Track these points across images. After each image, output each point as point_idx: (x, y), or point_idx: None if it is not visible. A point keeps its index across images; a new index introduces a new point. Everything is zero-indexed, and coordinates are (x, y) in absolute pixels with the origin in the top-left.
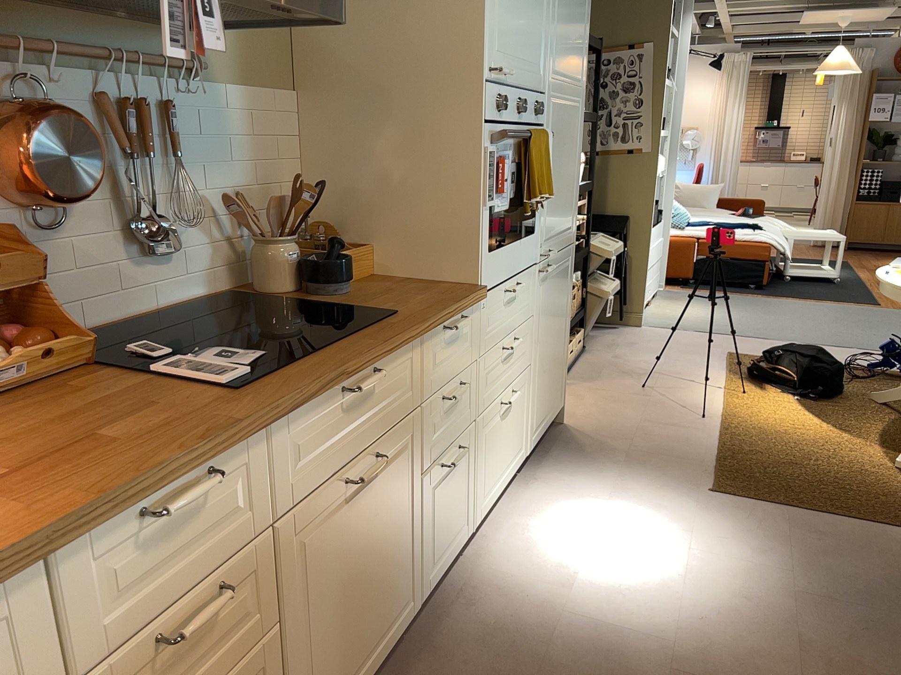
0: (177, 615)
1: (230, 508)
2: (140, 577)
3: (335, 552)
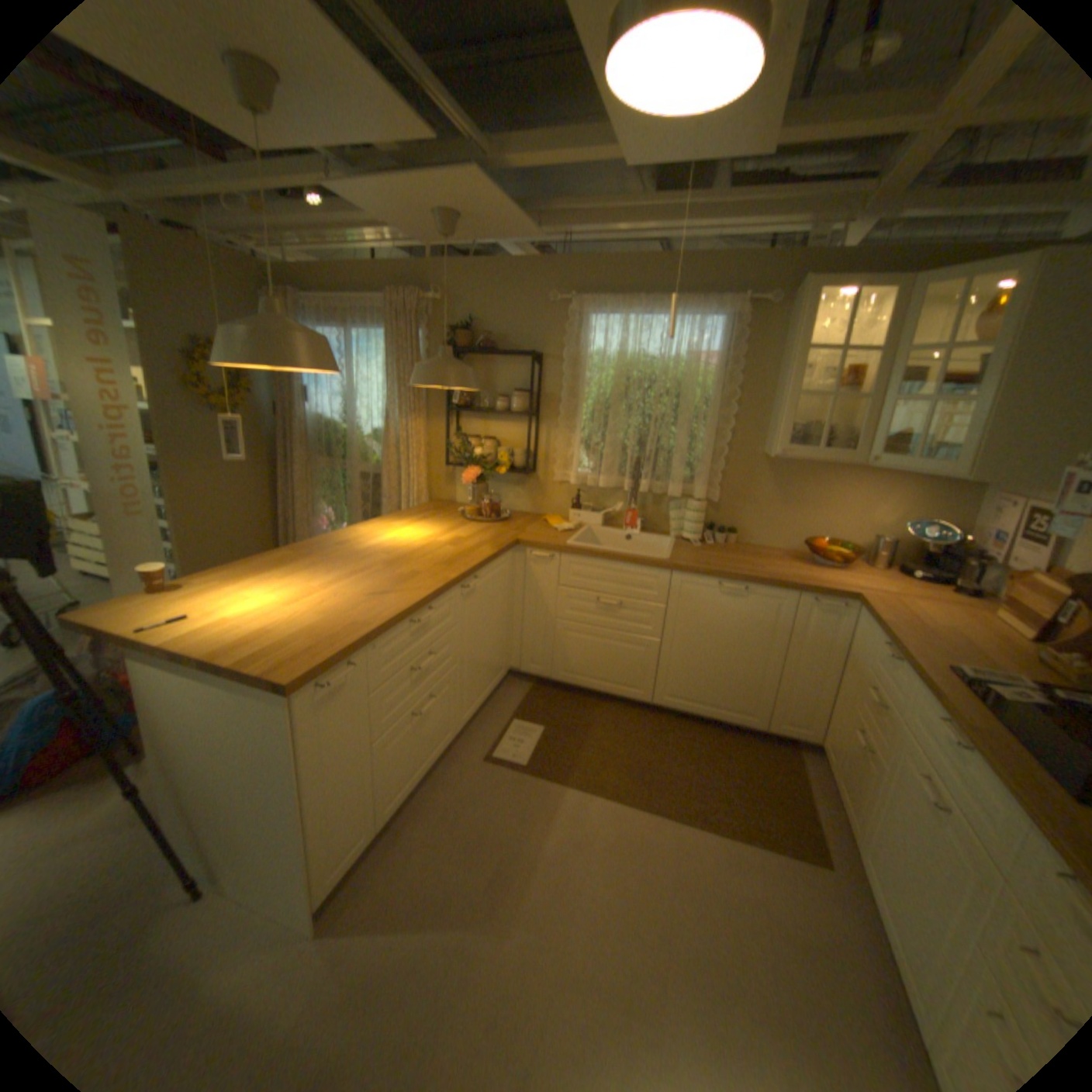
0: (882, 694)
1: (901, 688)
2: (885, 665)
3: (911, 806)
